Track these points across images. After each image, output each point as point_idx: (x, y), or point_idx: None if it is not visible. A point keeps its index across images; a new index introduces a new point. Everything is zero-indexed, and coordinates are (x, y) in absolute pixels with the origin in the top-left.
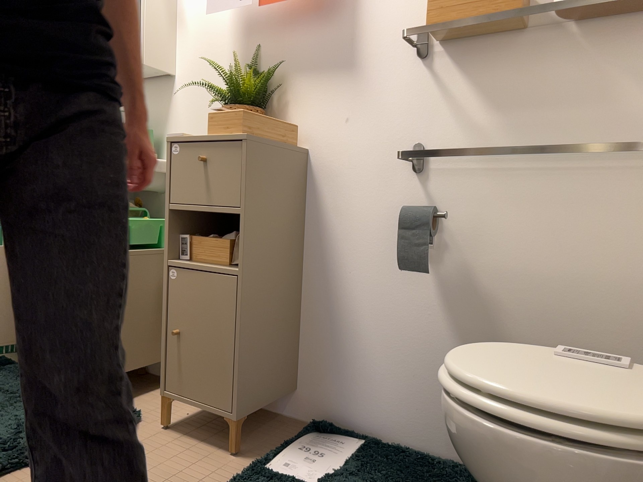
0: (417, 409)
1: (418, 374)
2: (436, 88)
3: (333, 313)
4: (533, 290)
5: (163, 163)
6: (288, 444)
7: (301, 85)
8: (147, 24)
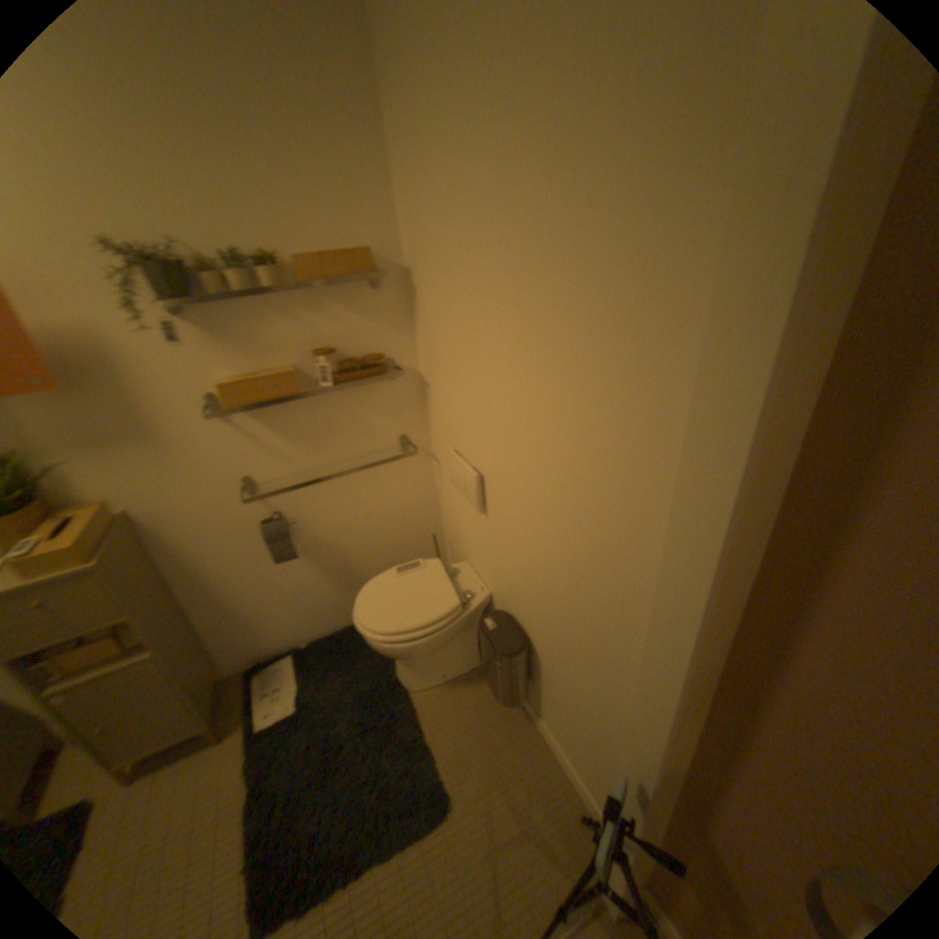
0: (310, 619)
1: (304, 603)
2: (239, 436)
3: (220, 607)
4: (353, 531)
5: None
6: (245, 705)
7: (71, 459)
8: None
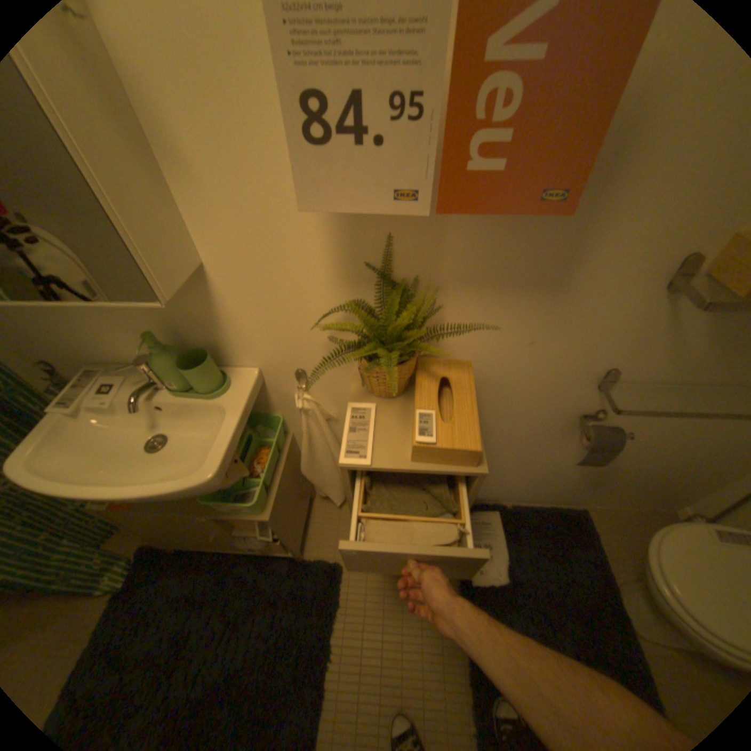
0: (534, 491)
1: (542, 481)
2: (668, 320)
3: None
4: (658, 447)
5: (252, 391)
6: None
7: (469, 300)
8: (121, 214)
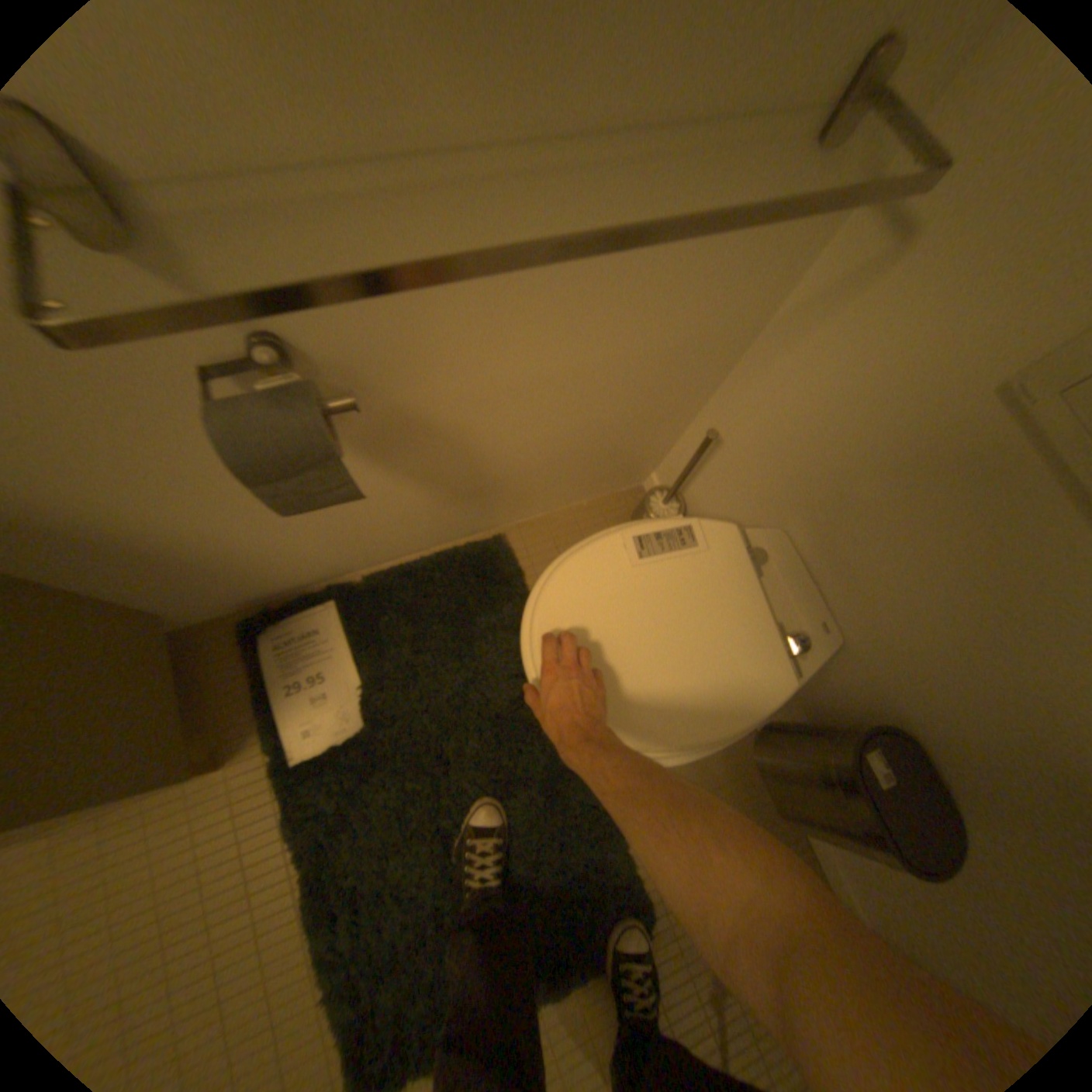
0: (377, 542)
1: (365, 525)
2: None
3: (139, 550)
4: (523, 394)
5: None
6: (262, 698)
7: None
8: None
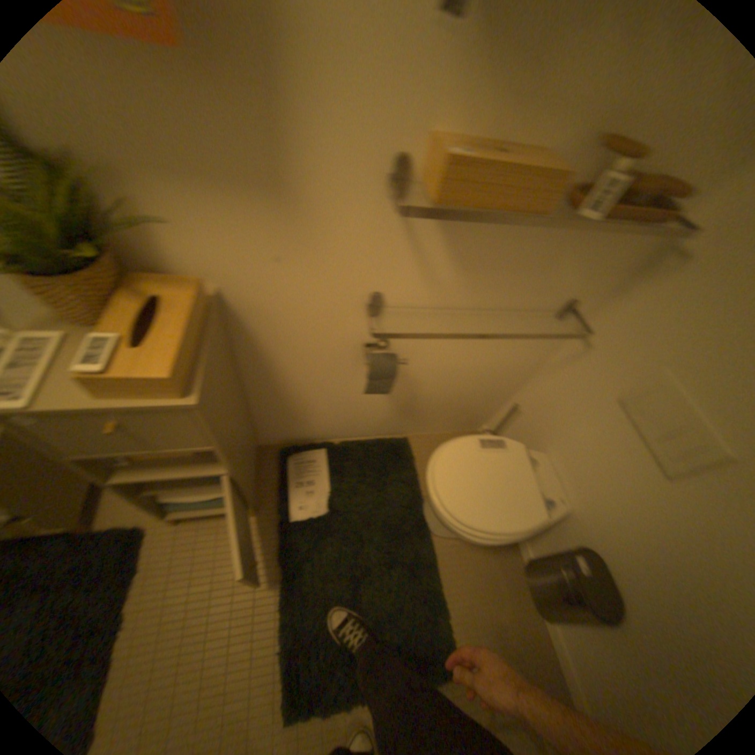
0: (357, 425)
1: (360, 414)
2: (409, 237)
3: (287, 400)
4: (446, 374)
5: None
6: (287, 485)
7: (175, 193)
8: None
